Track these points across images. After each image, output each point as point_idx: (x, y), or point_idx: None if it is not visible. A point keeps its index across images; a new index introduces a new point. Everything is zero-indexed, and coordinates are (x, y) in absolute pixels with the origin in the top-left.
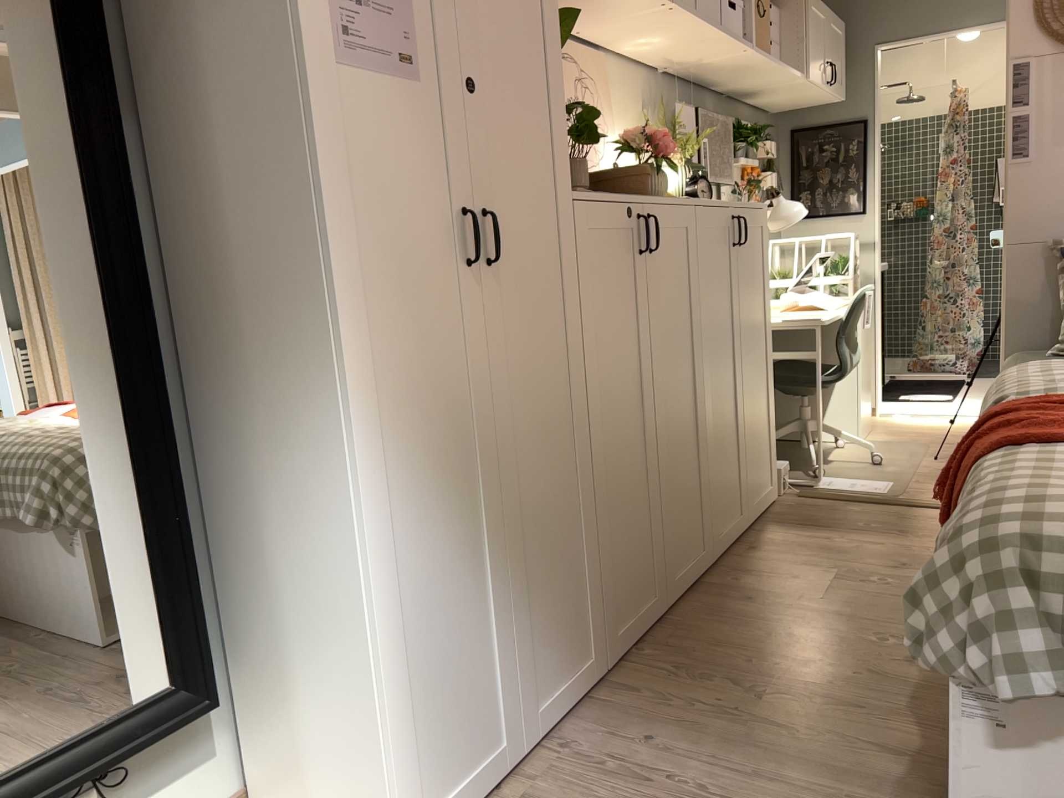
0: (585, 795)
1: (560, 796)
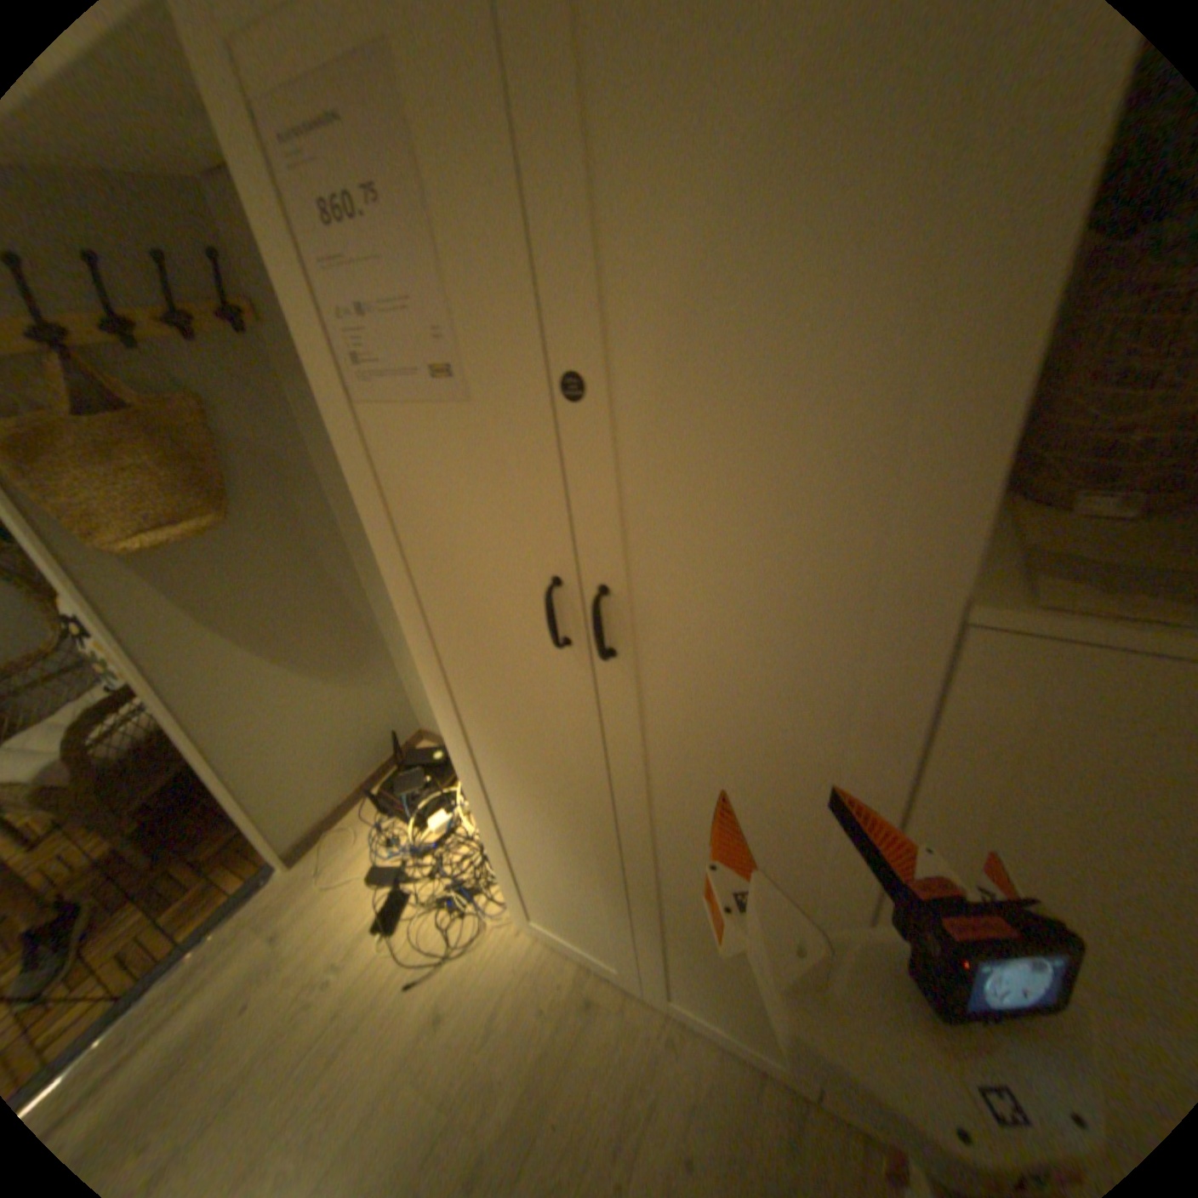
0: (606, 1083)
1: (605, 1054)
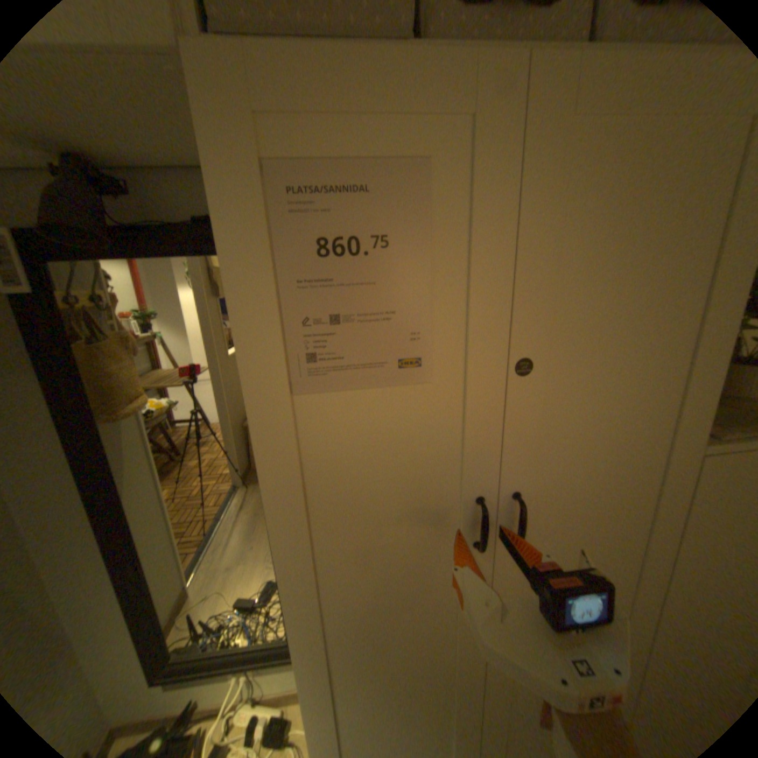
0: None
1: None
